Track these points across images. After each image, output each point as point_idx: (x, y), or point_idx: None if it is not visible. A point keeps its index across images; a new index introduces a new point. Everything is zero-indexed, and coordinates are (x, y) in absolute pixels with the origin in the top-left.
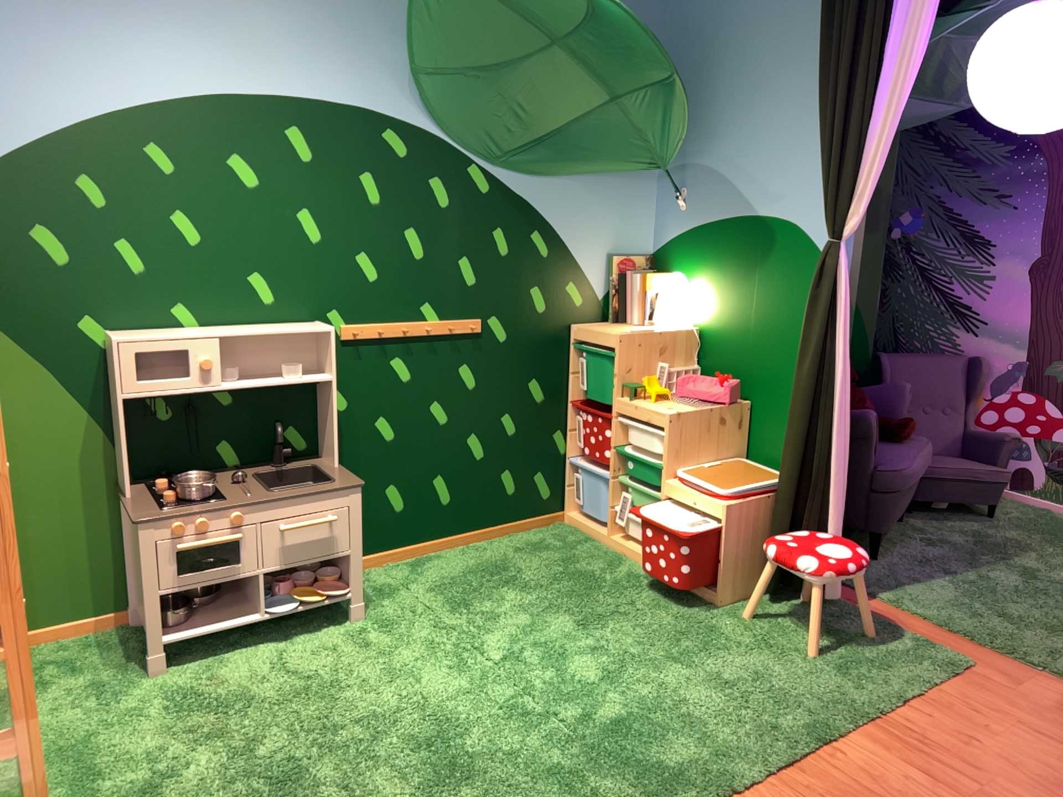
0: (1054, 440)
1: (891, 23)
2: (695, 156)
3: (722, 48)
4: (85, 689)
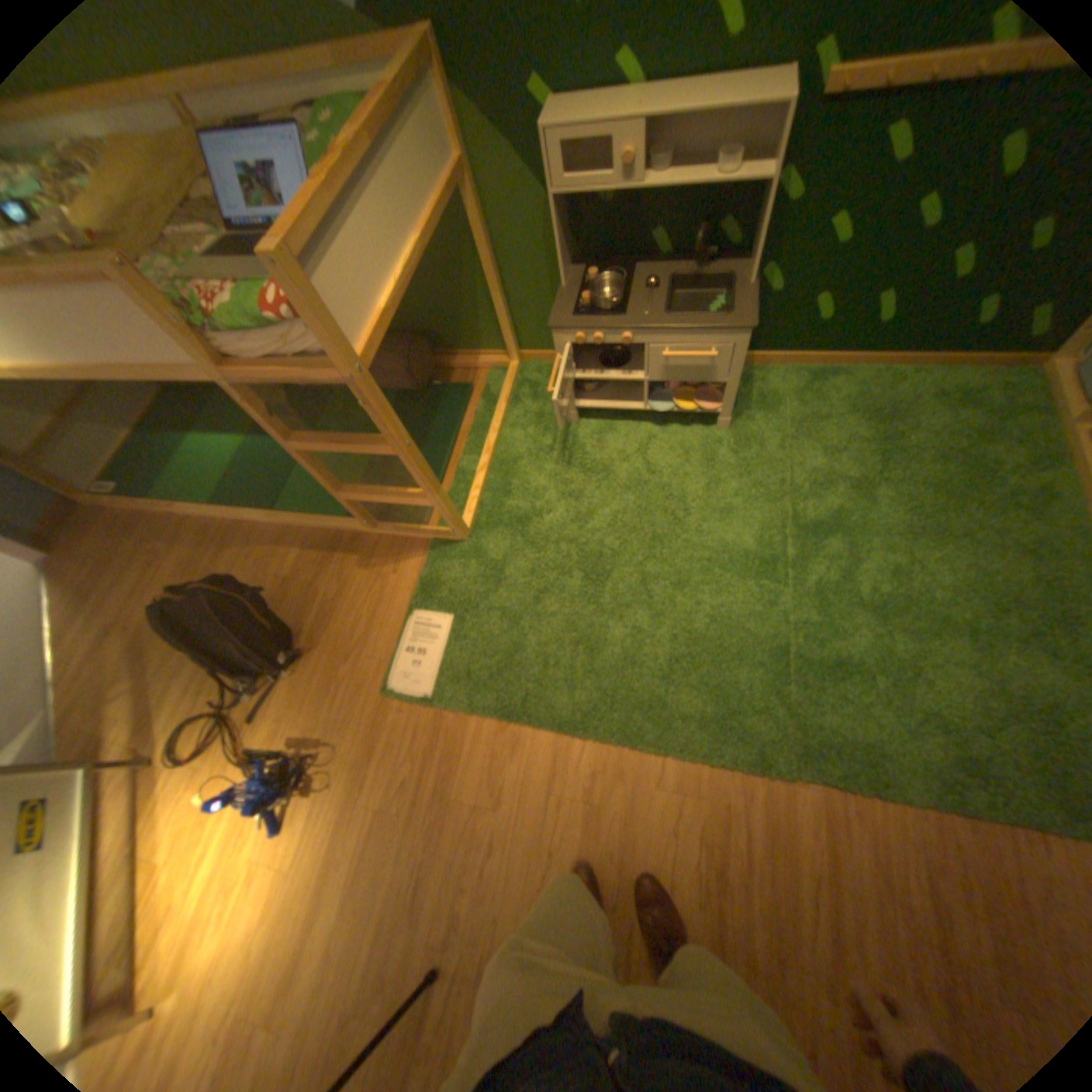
0: None
1: None
2: None
3: None
4: (532, 417)
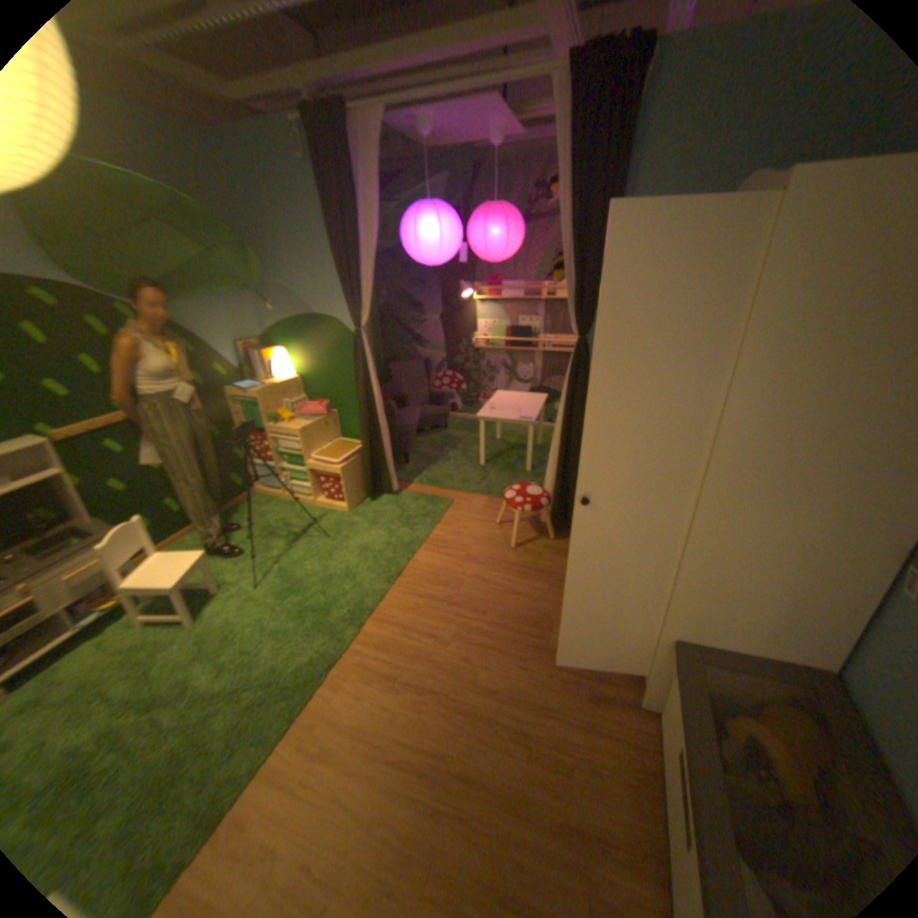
0: (463, 390)
1: (359, 214)
2: (270, 281)
3: (268, 216)
4: None
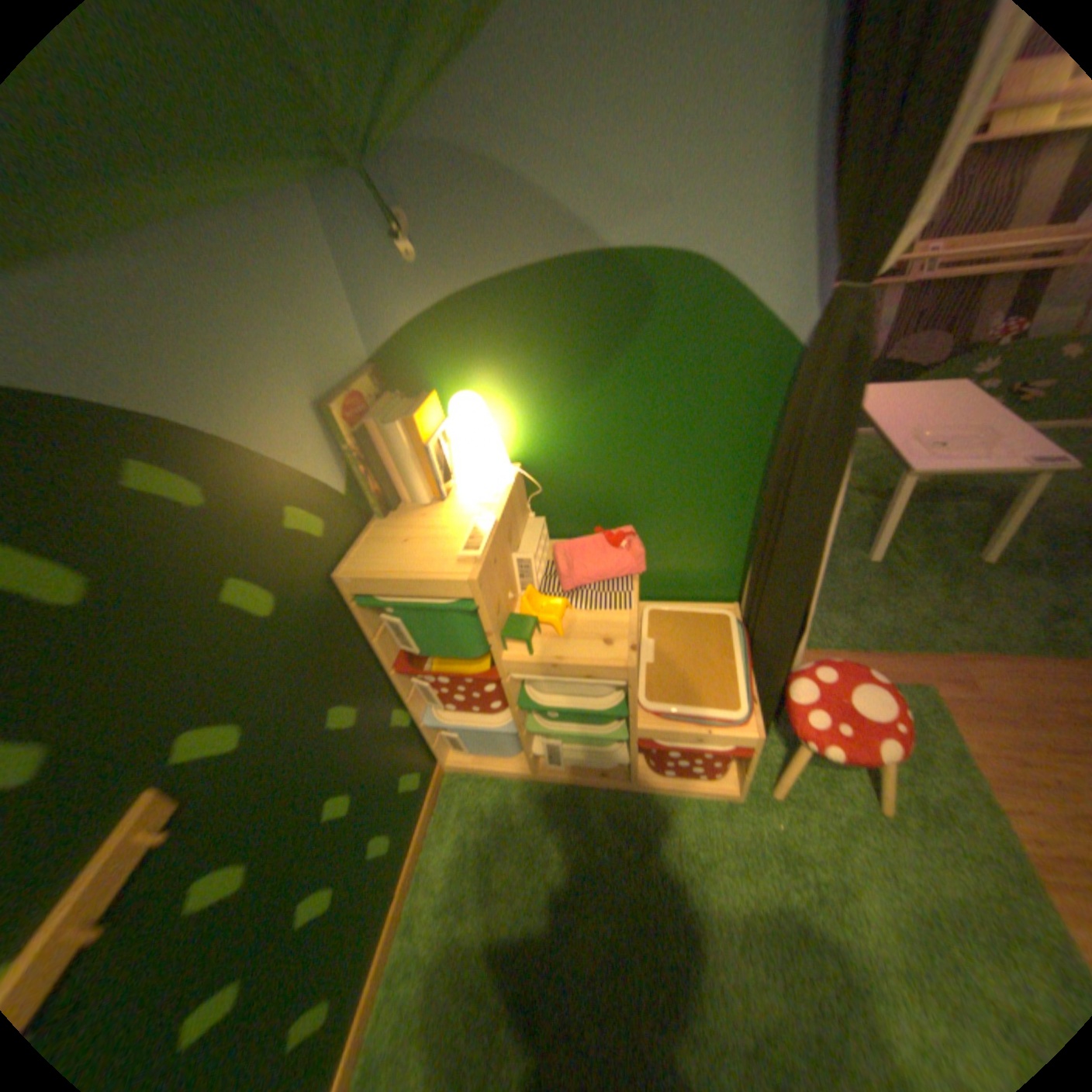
0: None
1: None
2: (403, 120)
3: None
4: None
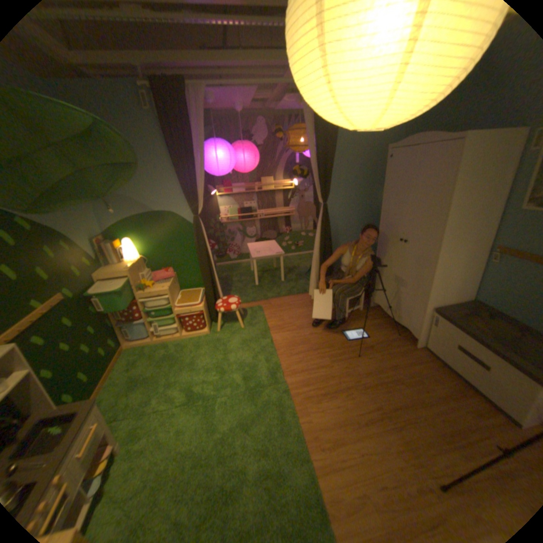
0: (215, 249)
1: (192, 146)
2: (109, 191)
3: None
4: None
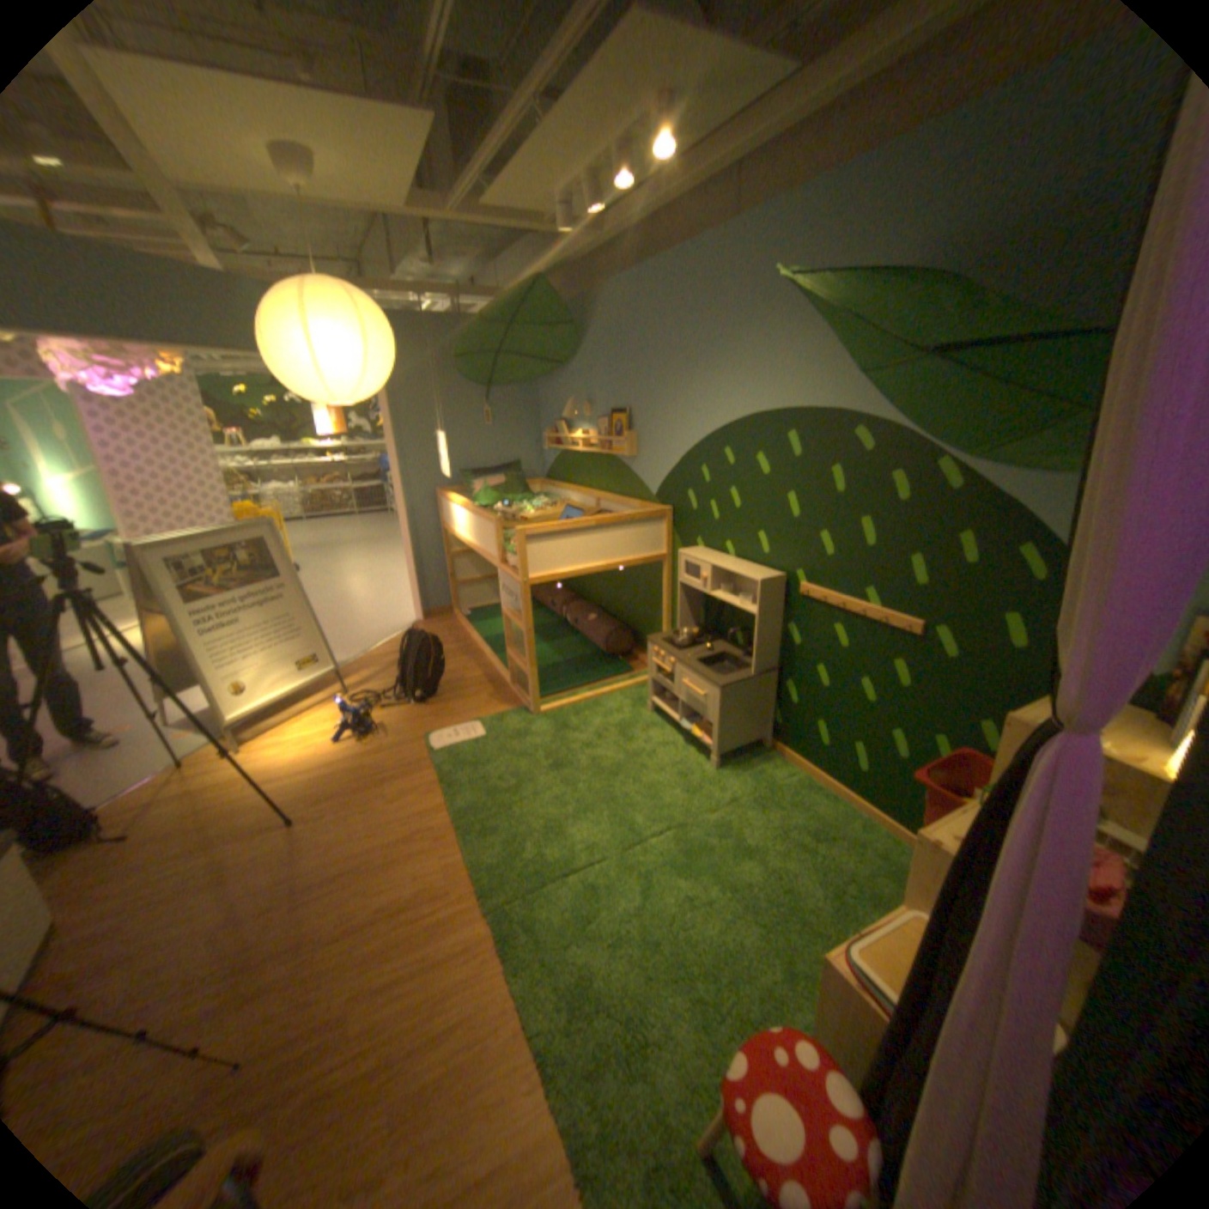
0: None
1: None
2: None
3: None
4: (637, 698)
